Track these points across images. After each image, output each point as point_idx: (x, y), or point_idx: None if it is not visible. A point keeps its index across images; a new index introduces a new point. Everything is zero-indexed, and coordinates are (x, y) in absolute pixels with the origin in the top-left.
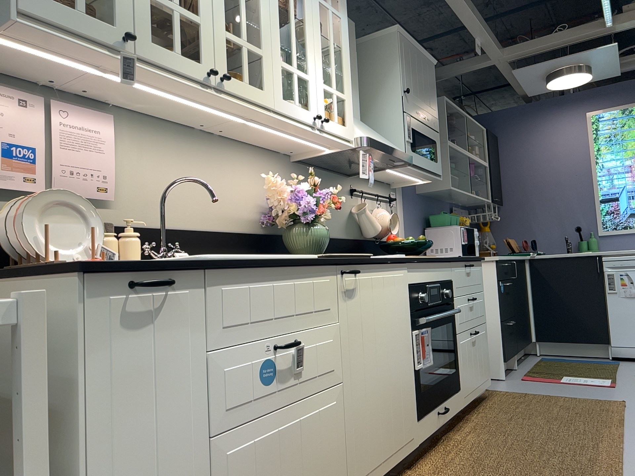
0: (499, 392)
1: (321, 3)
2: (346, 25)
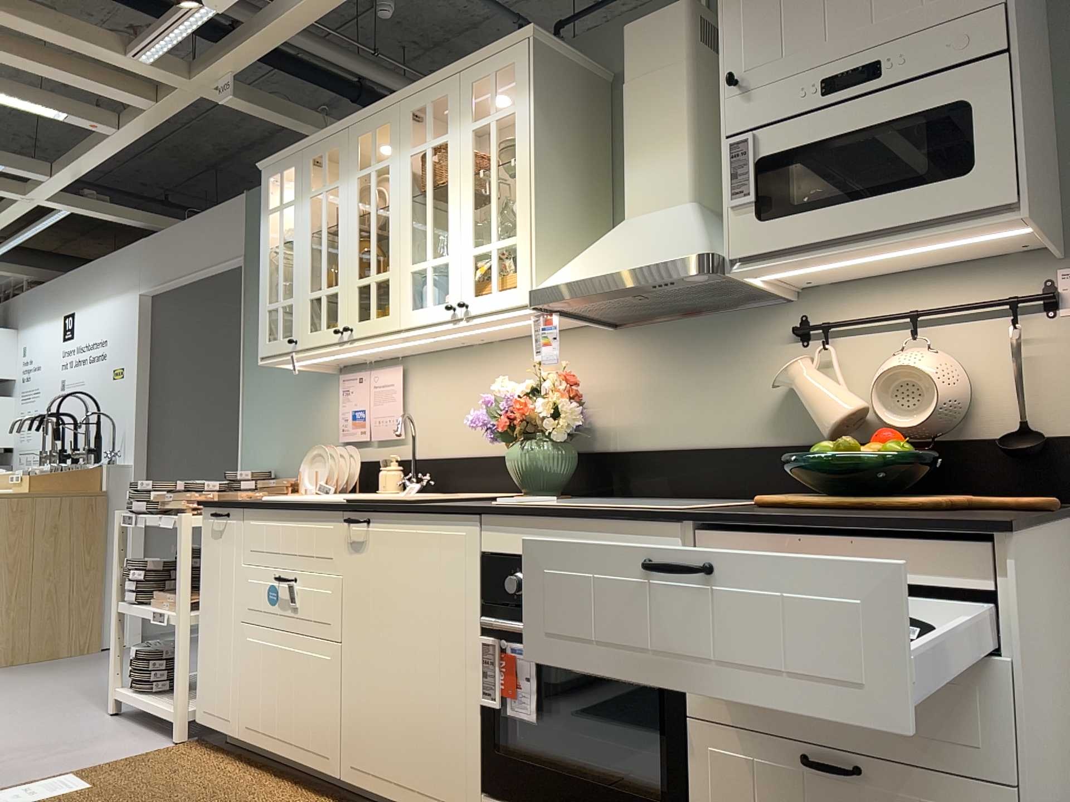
0: None
1: (473, 129)
2: (523, 113)
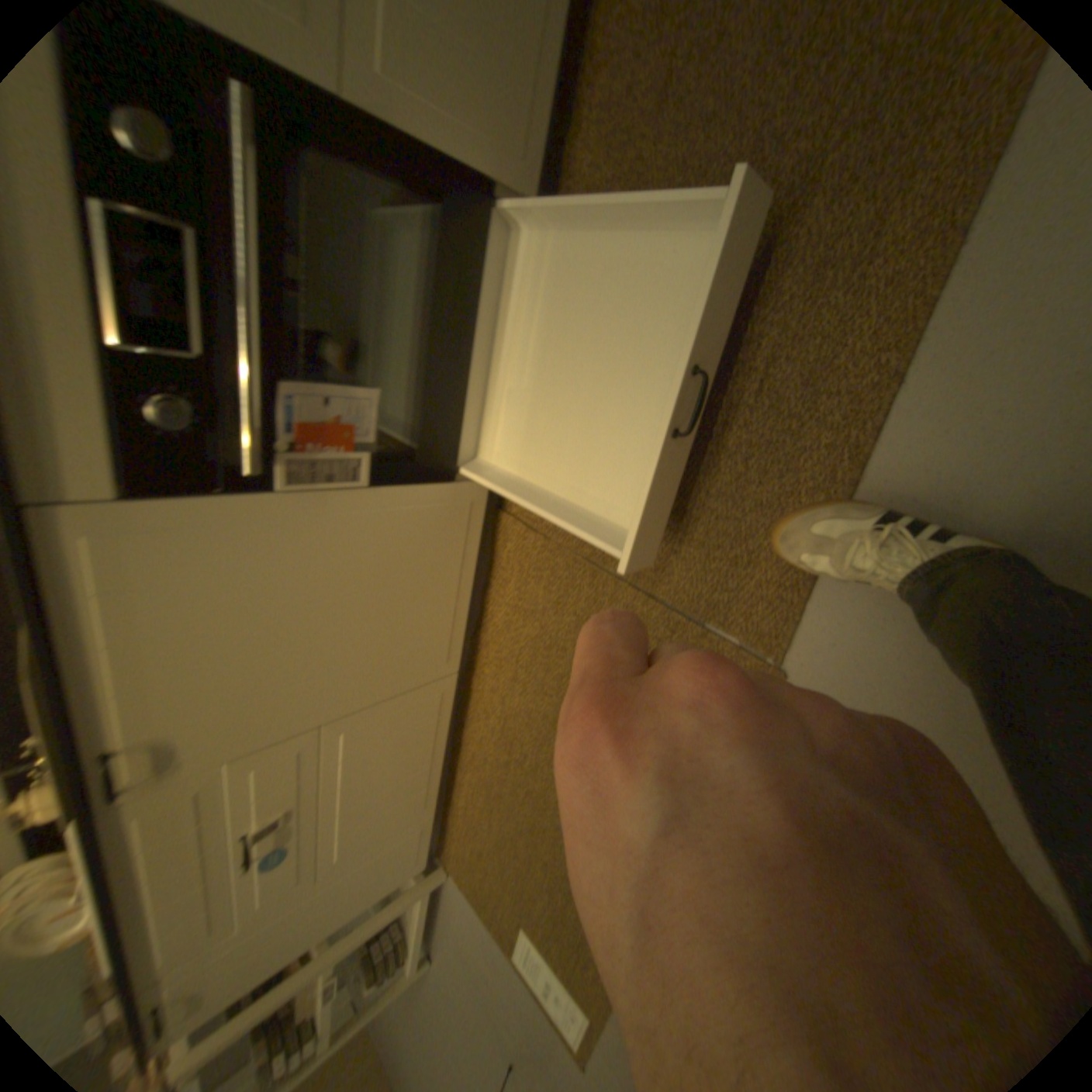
0: None
1: None
2: None
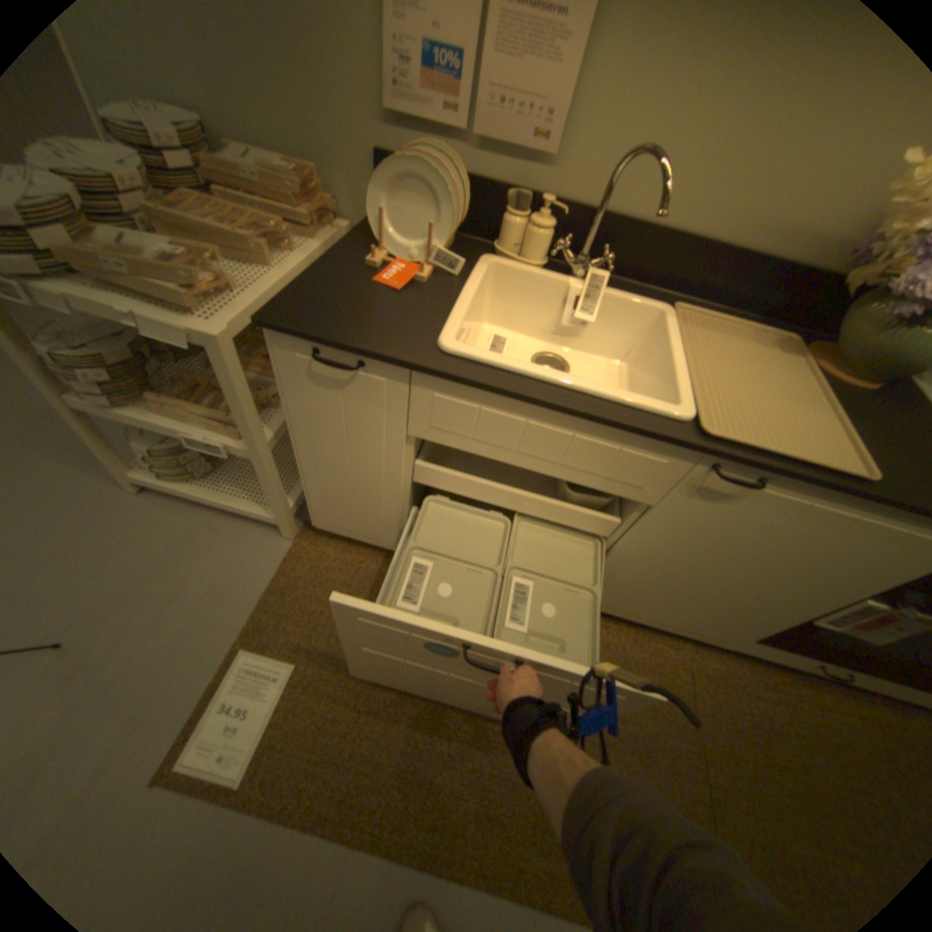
0: None
1: None
2: None
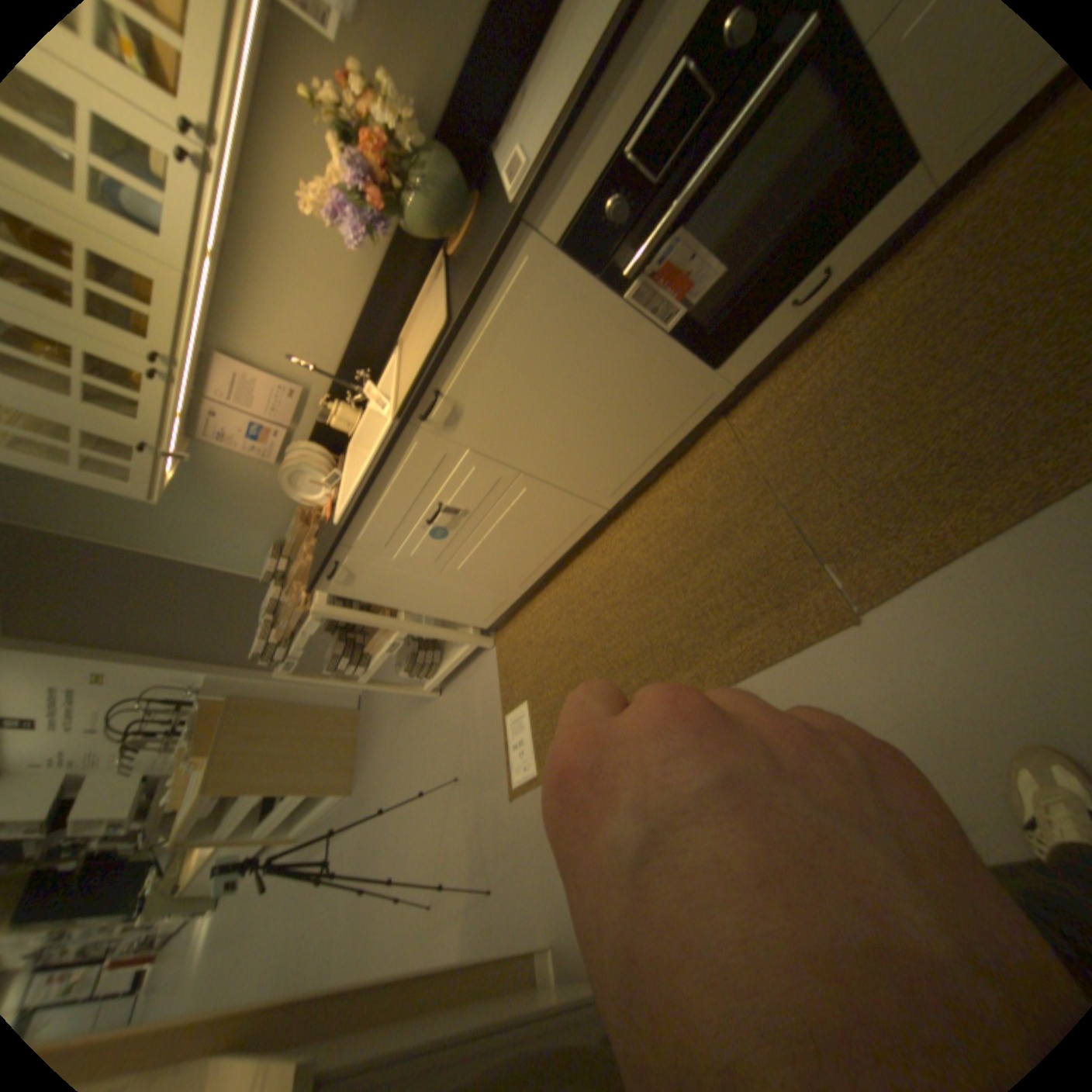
0: None
1: None
2: None
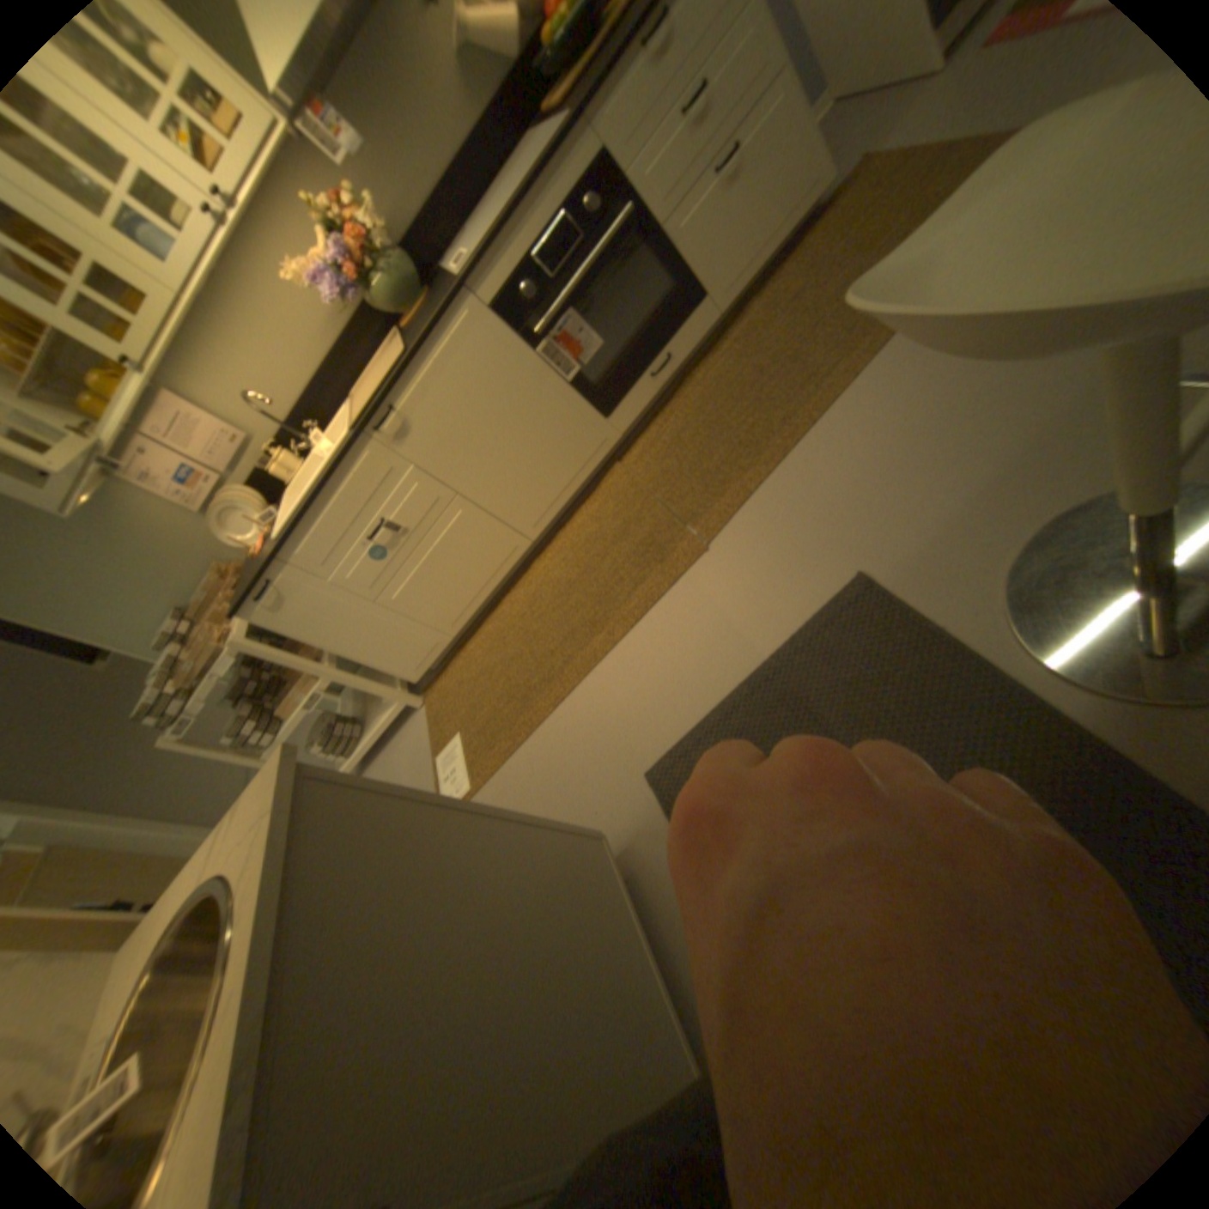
0: (871, 166)
1: None
2: None
